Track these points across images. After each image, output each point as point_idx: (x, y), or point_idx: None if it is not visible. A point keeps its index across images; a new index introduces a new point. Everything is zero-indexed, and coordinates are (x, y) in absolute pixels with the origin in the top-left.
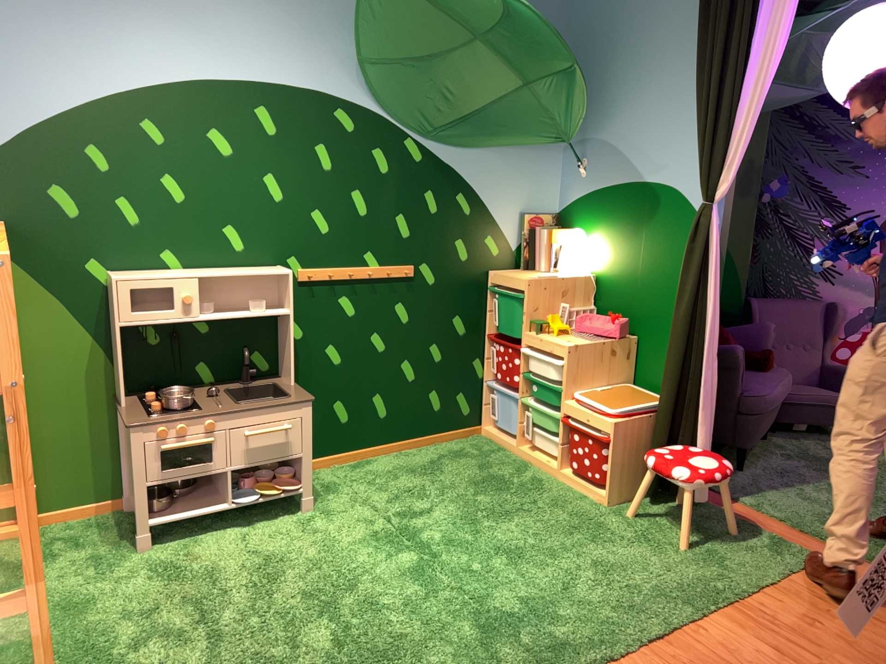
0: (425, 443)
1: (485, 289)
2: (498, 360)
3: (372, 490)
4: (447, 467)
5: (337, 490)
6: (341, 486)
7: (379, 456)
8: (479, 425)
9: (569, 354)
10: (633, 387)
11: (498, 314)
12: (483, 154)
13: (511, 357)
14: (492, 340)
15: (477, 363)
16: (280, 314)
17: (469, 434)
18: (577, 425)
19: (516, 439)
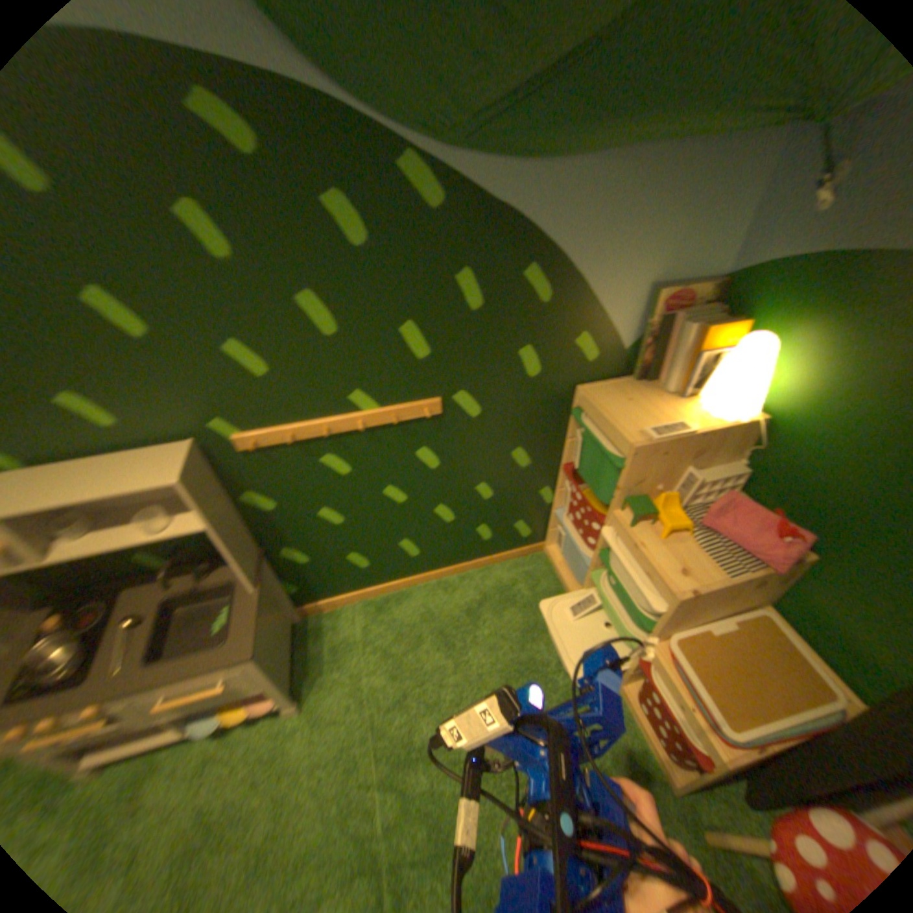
0: (474, 568)
1: (572, 410)
2: (574, 508)
3: (381, 680)
4: (485, 633)
5: (342, 670)
6: (351, 659)
7: (414, 592)
8: (545, 544)
9: (685, 609)
10: (787, 631)
11: (583, 459)
12: (602, 160)
13: (591, 522)
14: (570, 483)
15: (549, 493)
16: (190, 532)
17: (532, 554)
18: (669, 693)
19: (583, 590)
